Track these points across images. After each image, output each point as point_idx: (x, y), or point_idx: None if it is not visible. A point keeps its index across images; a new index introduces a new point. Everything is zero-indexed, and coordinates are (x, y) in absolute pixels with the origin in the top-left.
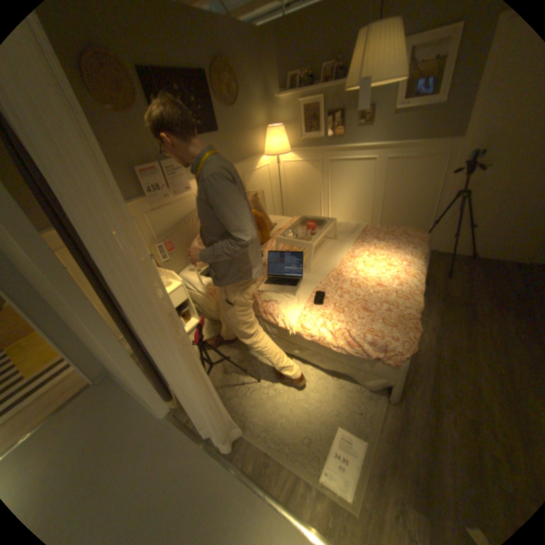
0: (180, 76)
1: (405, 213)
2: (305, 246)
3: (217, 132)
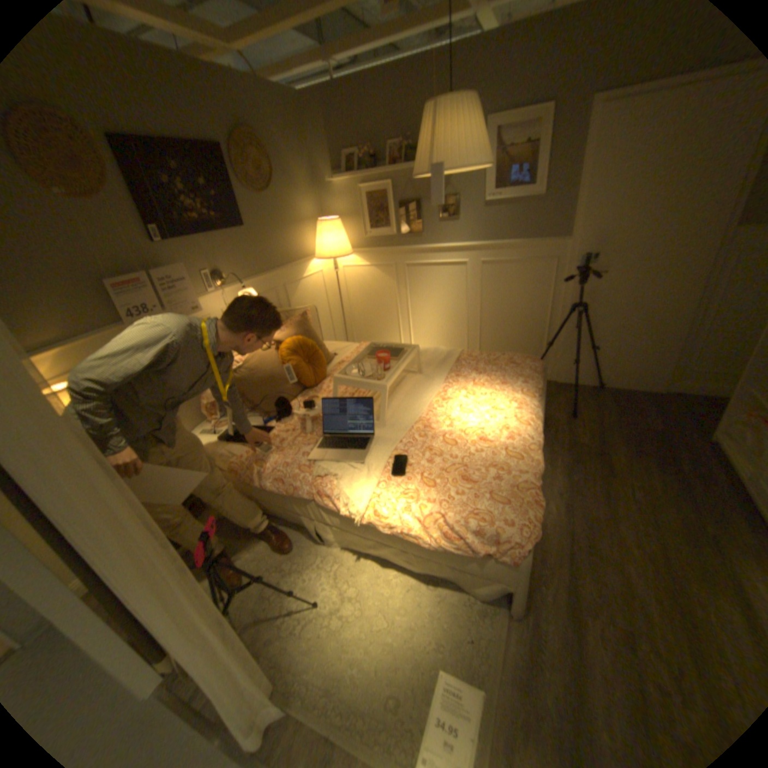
0: (179, 149)
1: (509, 333)
2: (376, 389)
3: (241, 228)
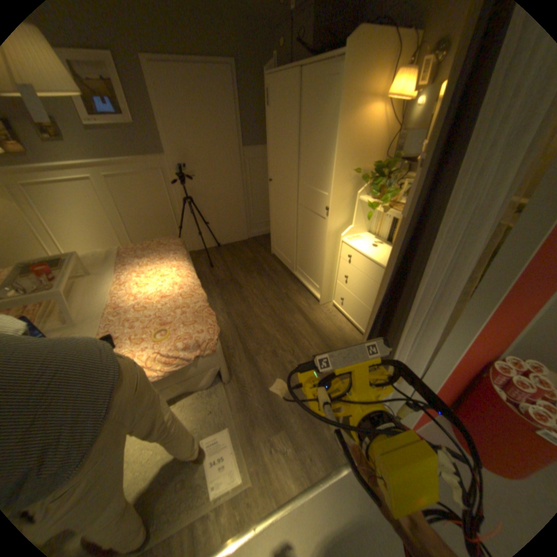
0: None
1: (150, 227)
2: (49, 297)
3: None
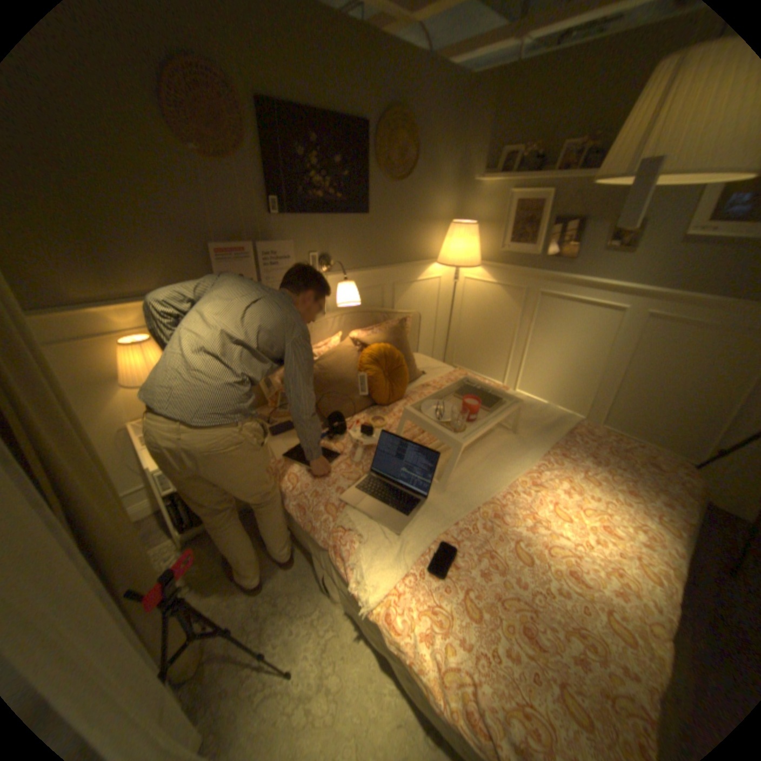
0: (326, 122)
1: (659, 416)
2: (449, 442)
3: (367, 215)
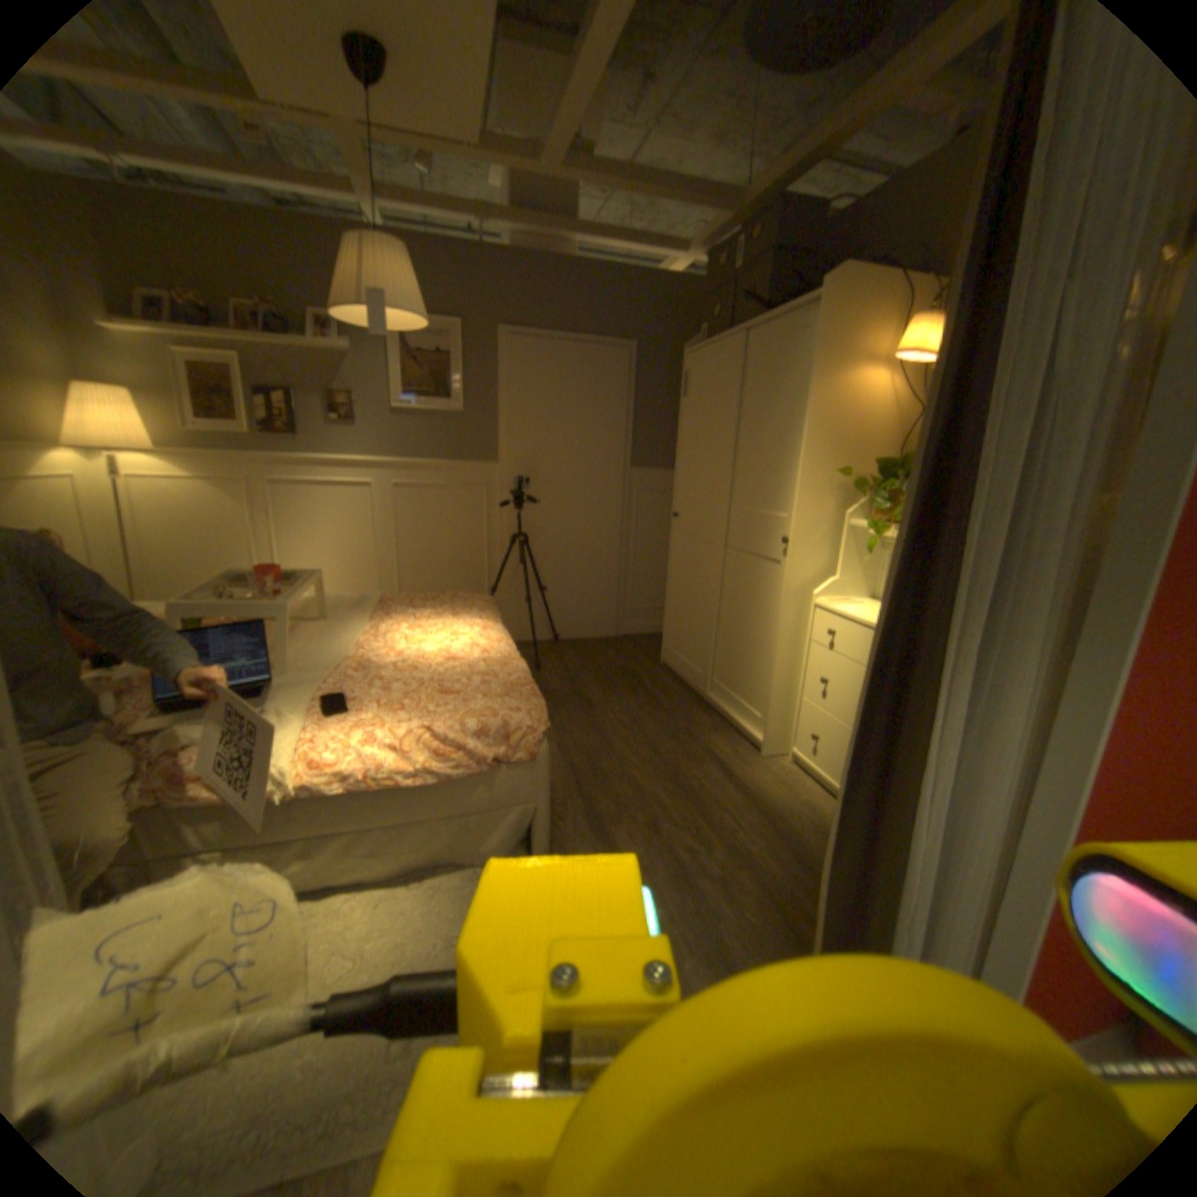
0: None
1: (440, 580)
2: (266, 608)
3: None
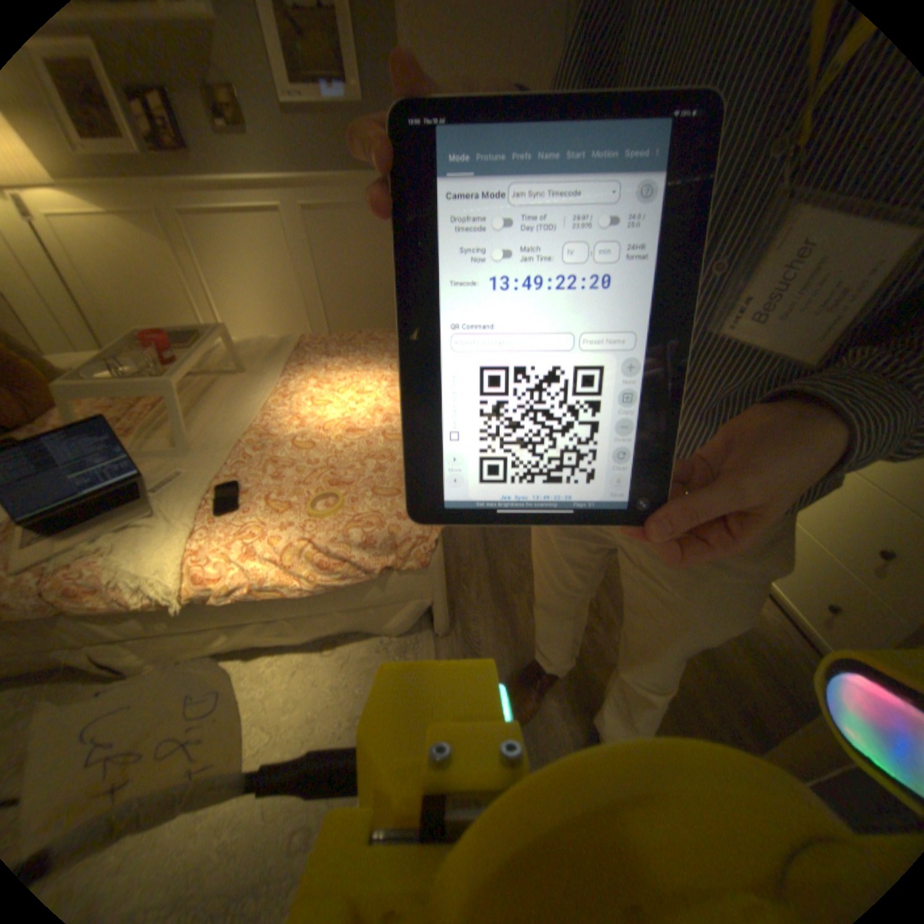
0: None
1: (364, 313)
2: (152, 390)
3: None
